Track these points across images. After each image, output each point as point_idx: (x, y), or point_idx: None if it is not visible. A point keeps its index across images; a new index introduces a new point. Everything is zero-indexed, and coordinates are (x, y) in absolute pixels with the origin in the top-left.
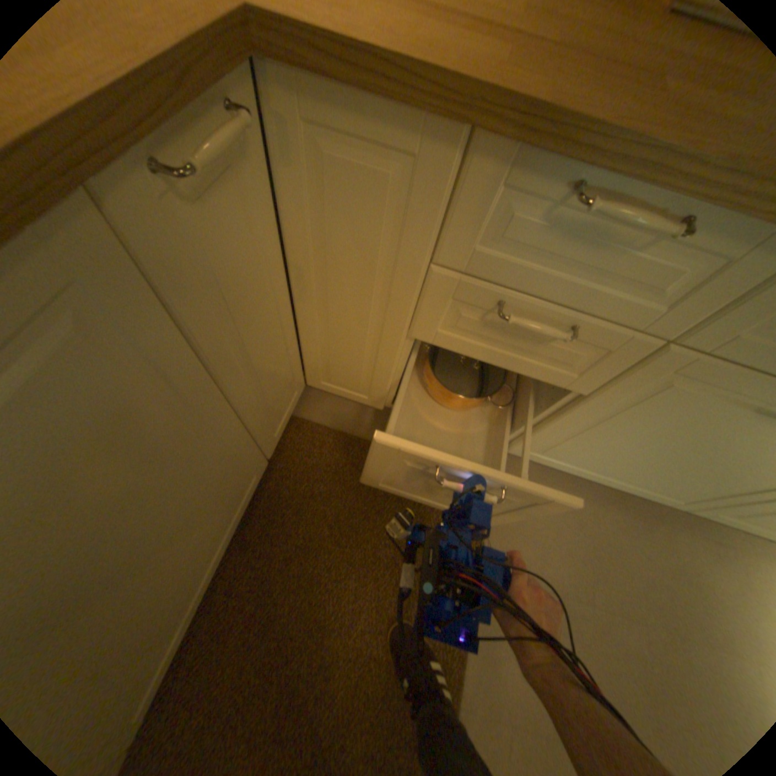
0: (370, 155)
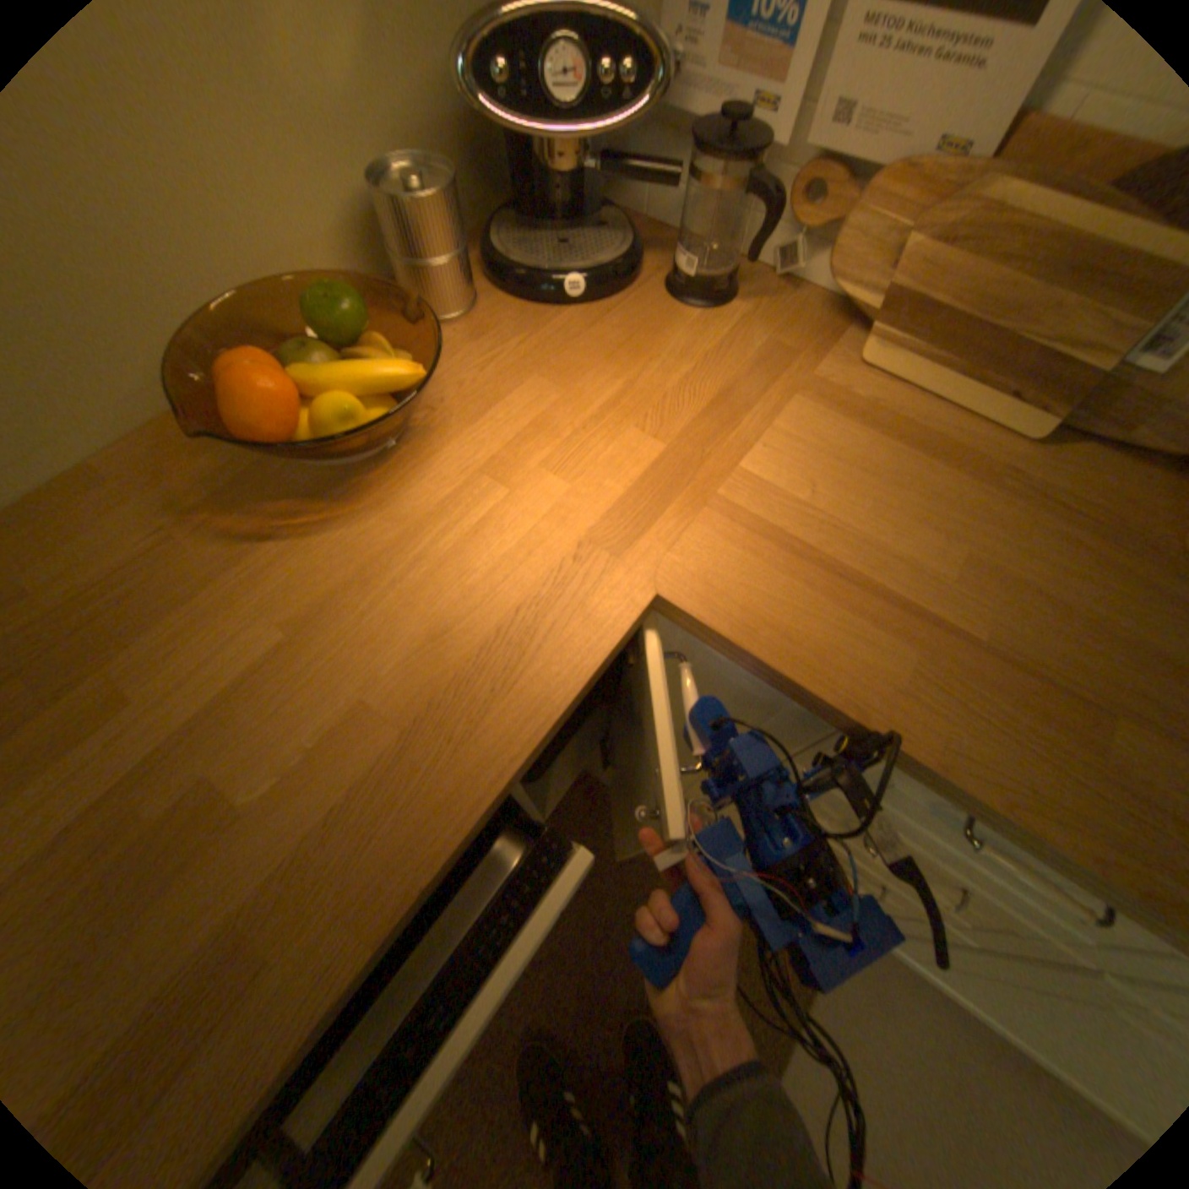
0: (747, 683)
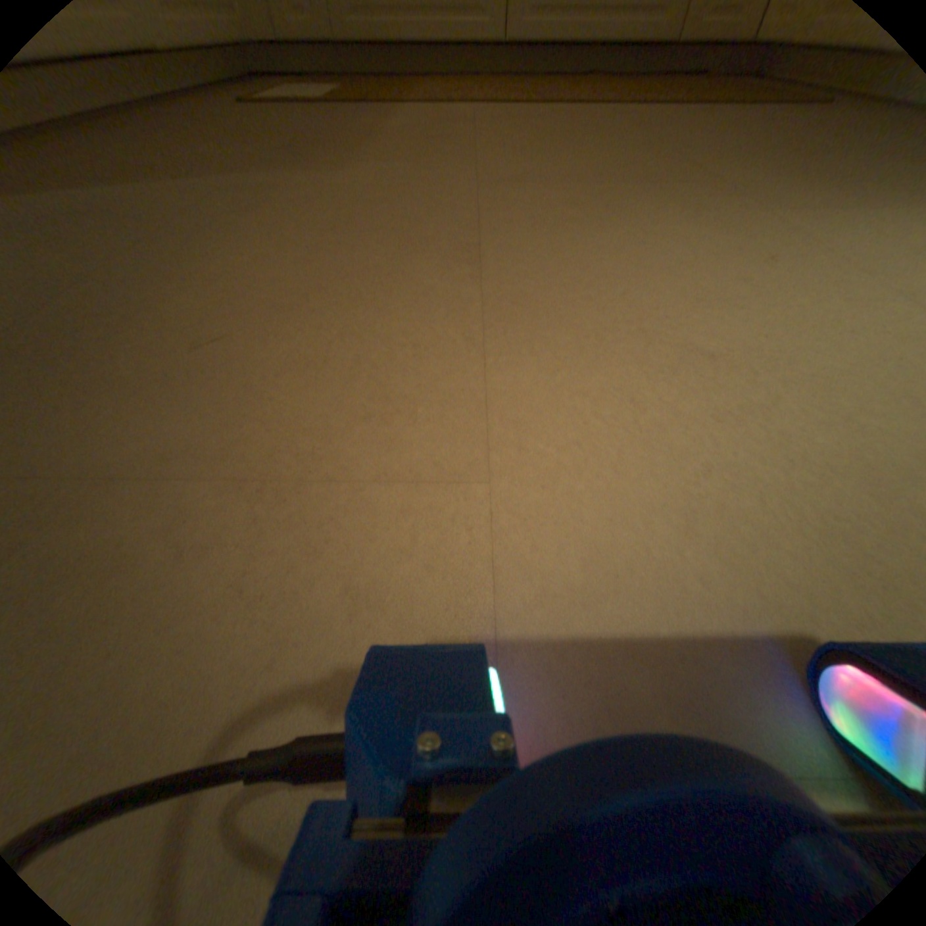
0: None
